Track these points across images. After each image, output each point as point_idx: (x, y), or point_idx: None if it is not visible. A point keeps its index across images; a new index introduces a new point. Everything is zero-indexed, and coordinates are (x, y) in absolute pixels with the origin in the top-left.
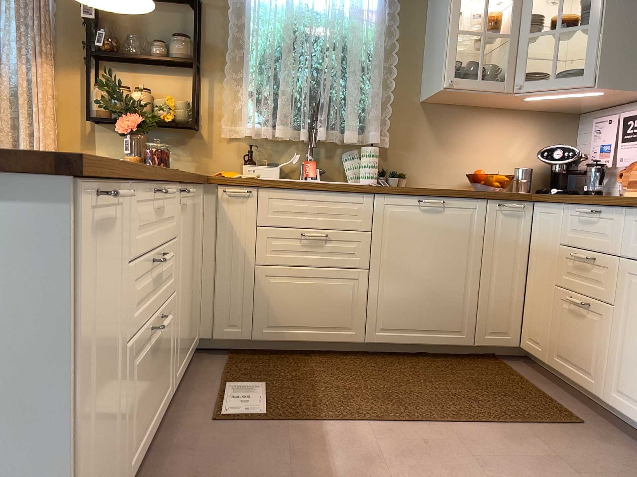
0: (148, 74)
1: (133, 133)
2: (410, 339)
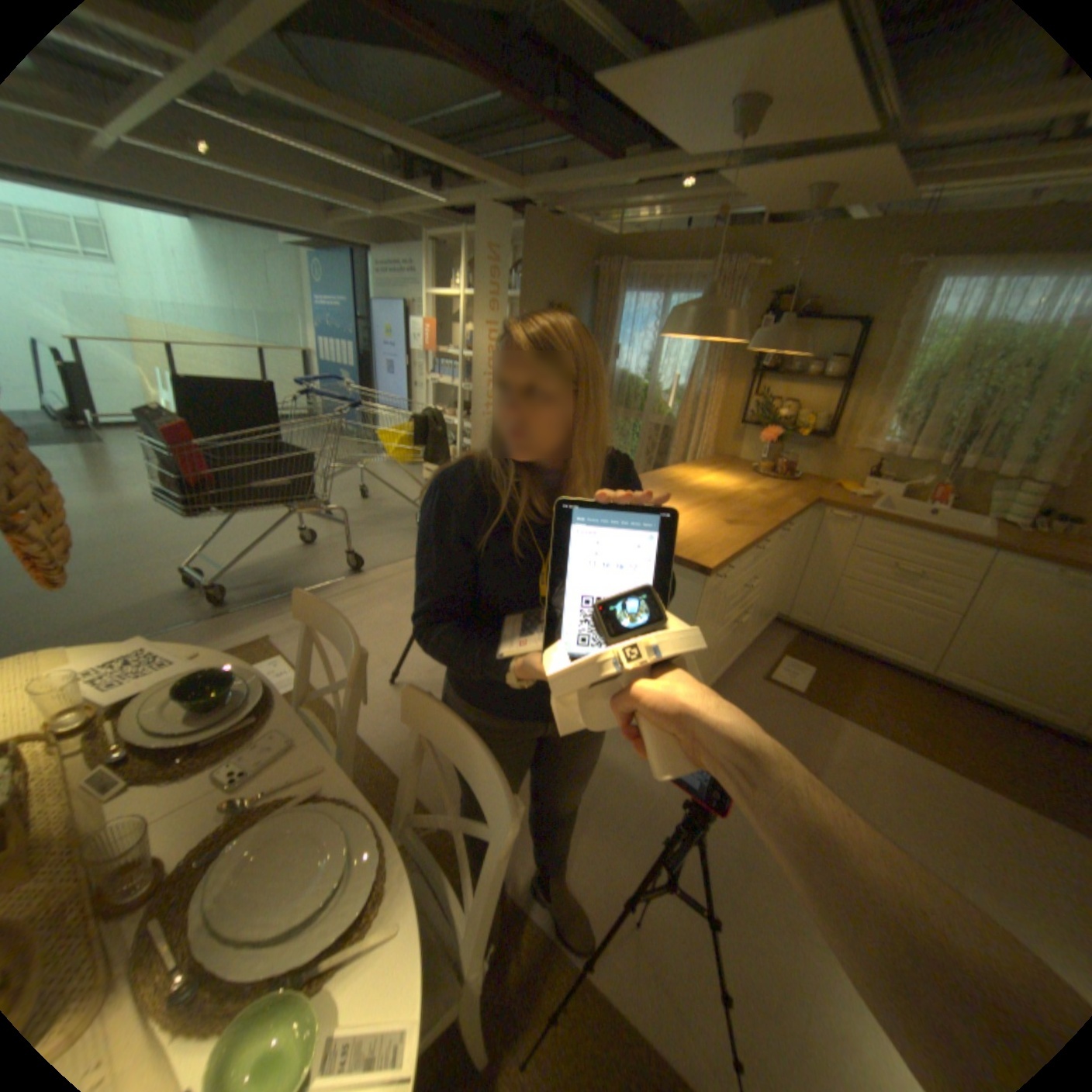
0: (799, 385)
1: (770, 441)
2: (989, 693)
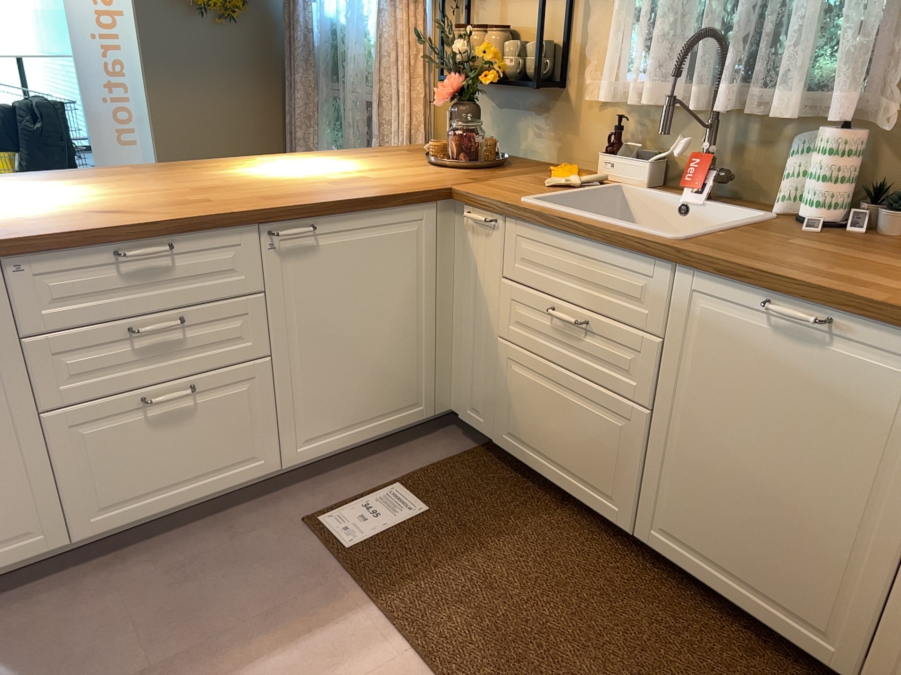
0: None
1: (455, 103)
2: (708, 577)
